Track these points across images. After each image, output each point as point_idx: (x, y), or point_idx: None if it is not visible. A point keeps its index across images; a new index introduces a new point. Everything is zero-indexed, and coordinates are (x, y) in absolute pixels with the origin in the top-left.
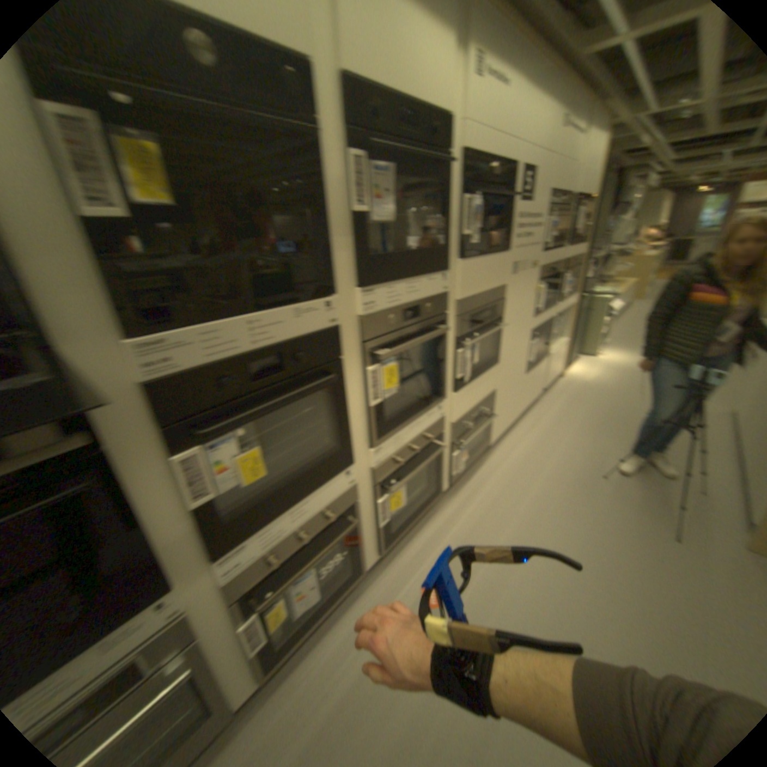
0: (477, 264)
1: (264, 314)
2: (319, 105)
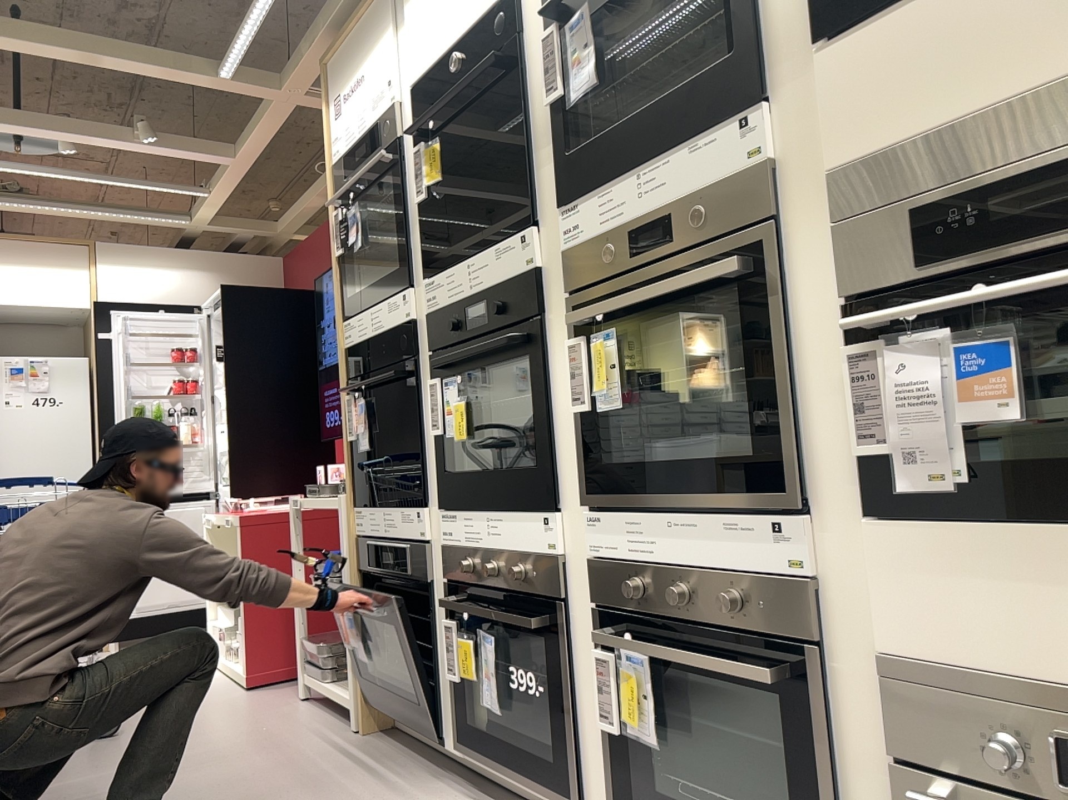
0: (916, 11)
1: (473, 256)
2: (524, 19)
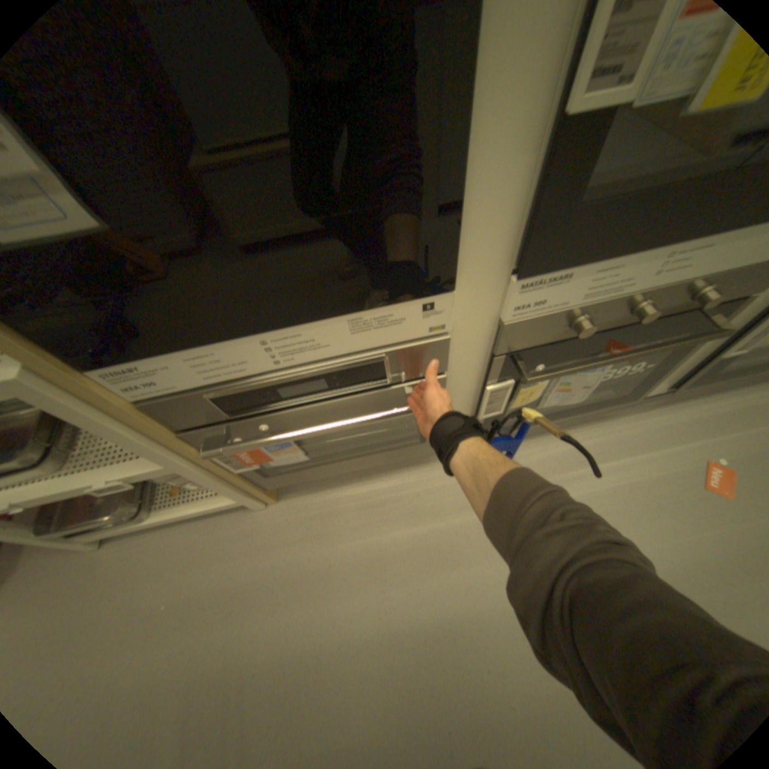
0: None
1: None
2: None
